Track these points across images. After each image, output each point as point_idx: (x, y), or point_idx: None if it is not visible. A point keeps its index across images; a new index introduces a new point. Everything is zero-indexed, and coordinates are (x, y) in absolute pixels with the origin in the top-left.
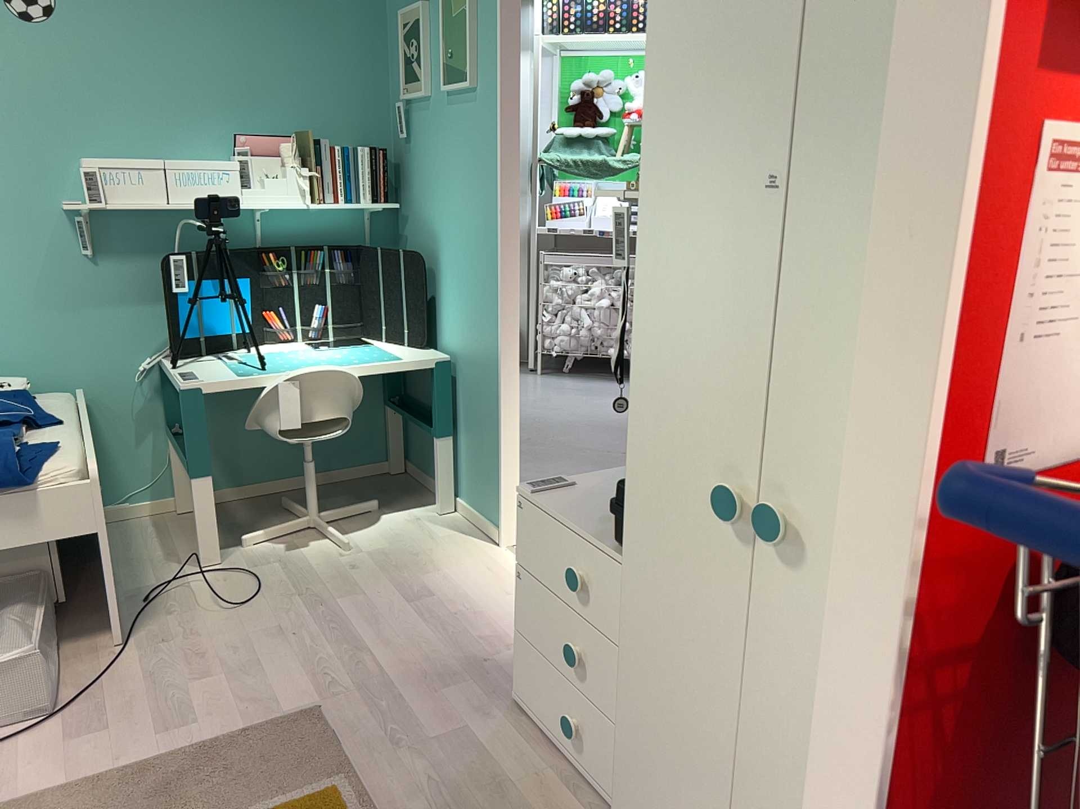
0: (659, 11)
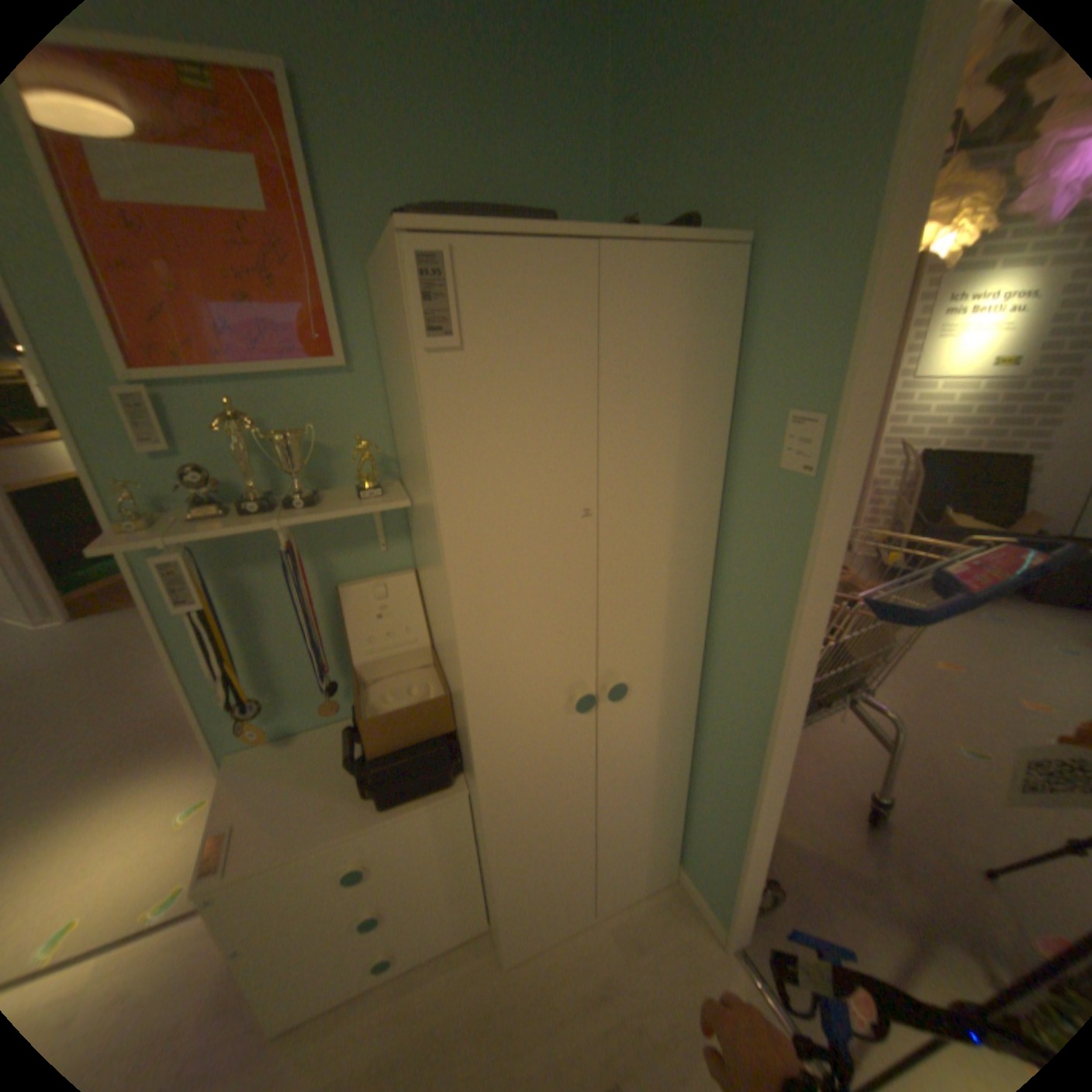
0: (421, 392)
